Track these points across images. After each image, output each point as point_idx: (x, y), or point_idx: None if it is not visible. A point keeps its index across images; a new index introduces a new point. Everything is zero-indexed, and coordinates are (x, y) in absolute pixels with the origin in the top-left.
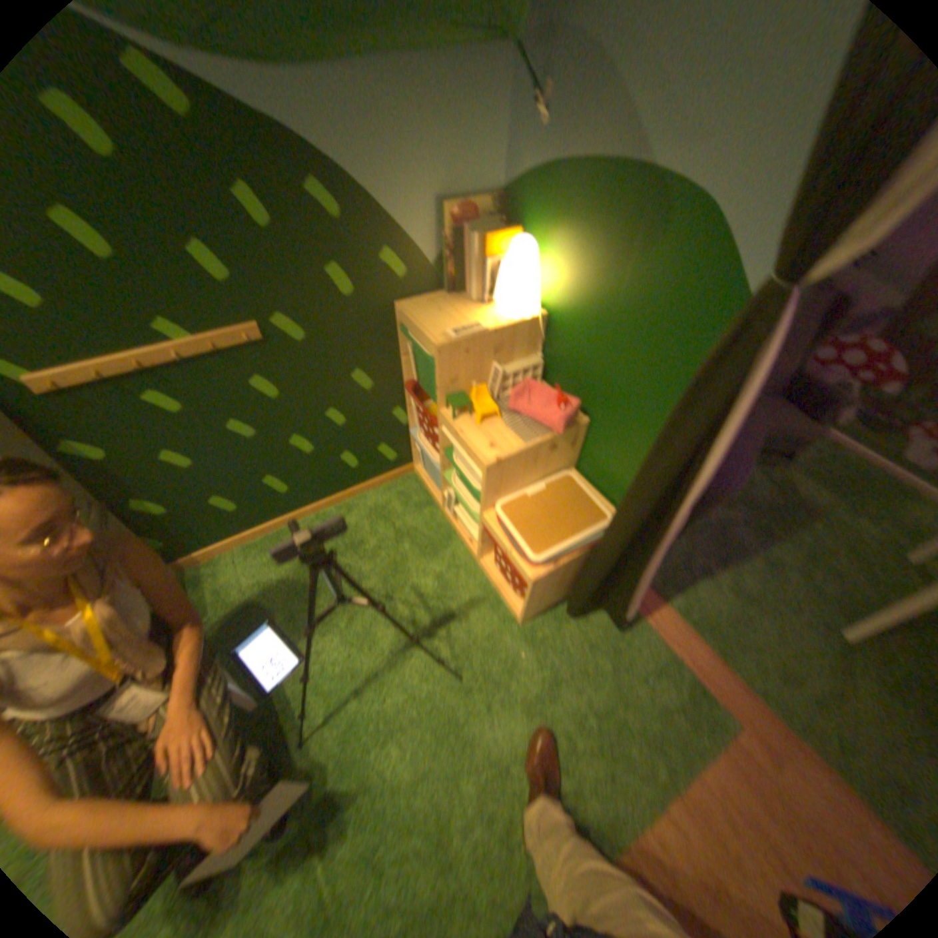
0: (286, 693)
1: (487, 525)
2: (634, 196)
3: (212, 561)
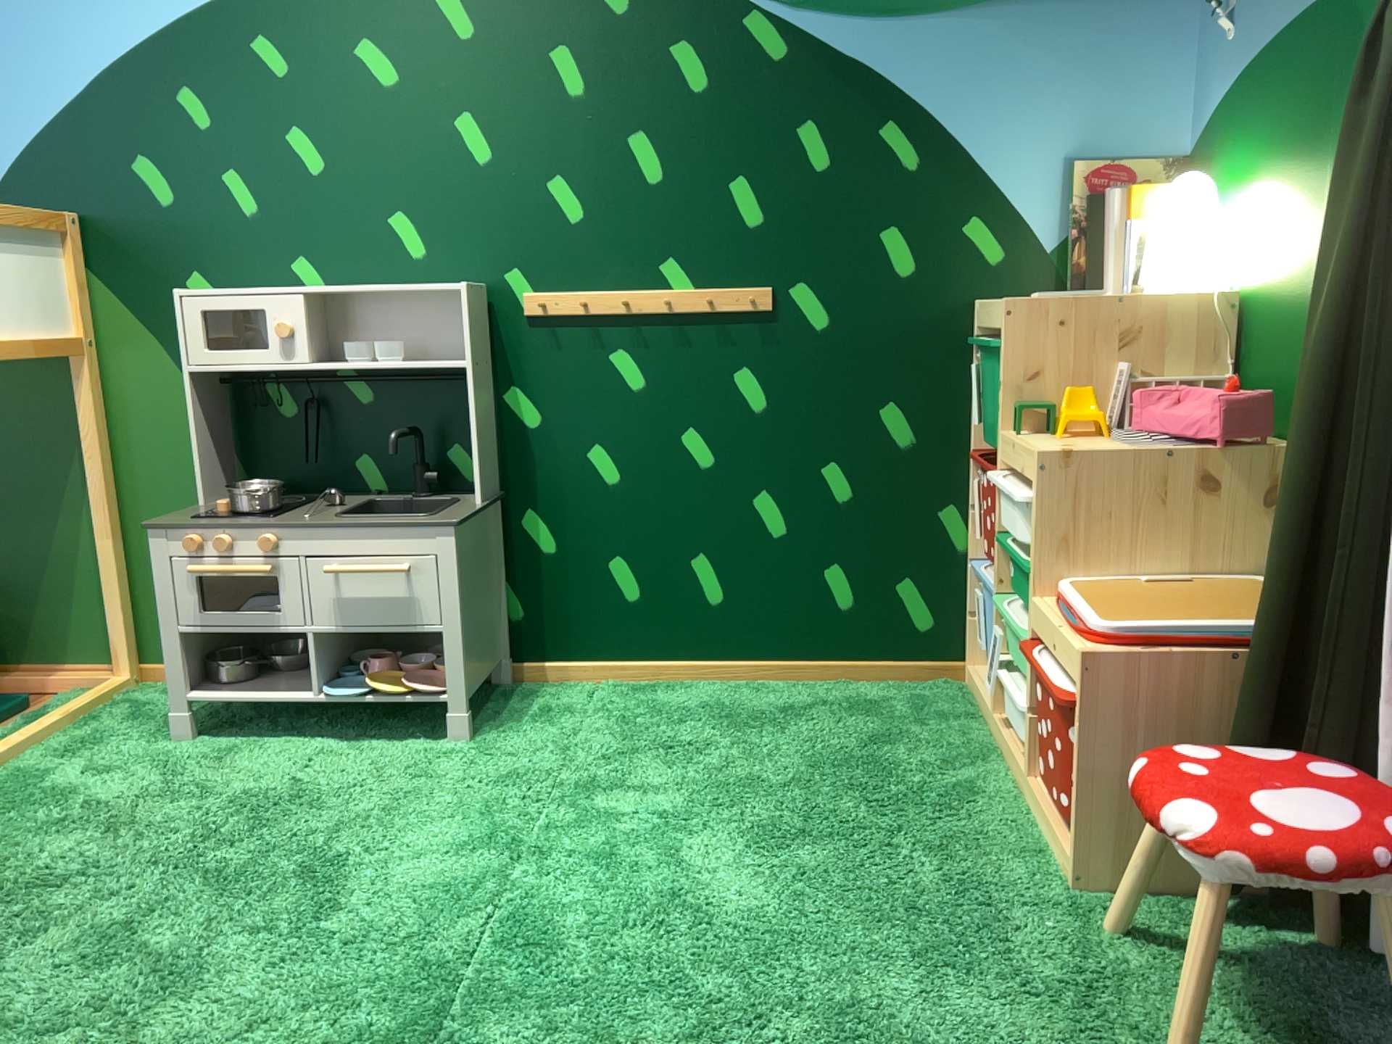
0: (565, 819)
1: (1039, 622)
2: (1323, 39)
3: (563, 686)
